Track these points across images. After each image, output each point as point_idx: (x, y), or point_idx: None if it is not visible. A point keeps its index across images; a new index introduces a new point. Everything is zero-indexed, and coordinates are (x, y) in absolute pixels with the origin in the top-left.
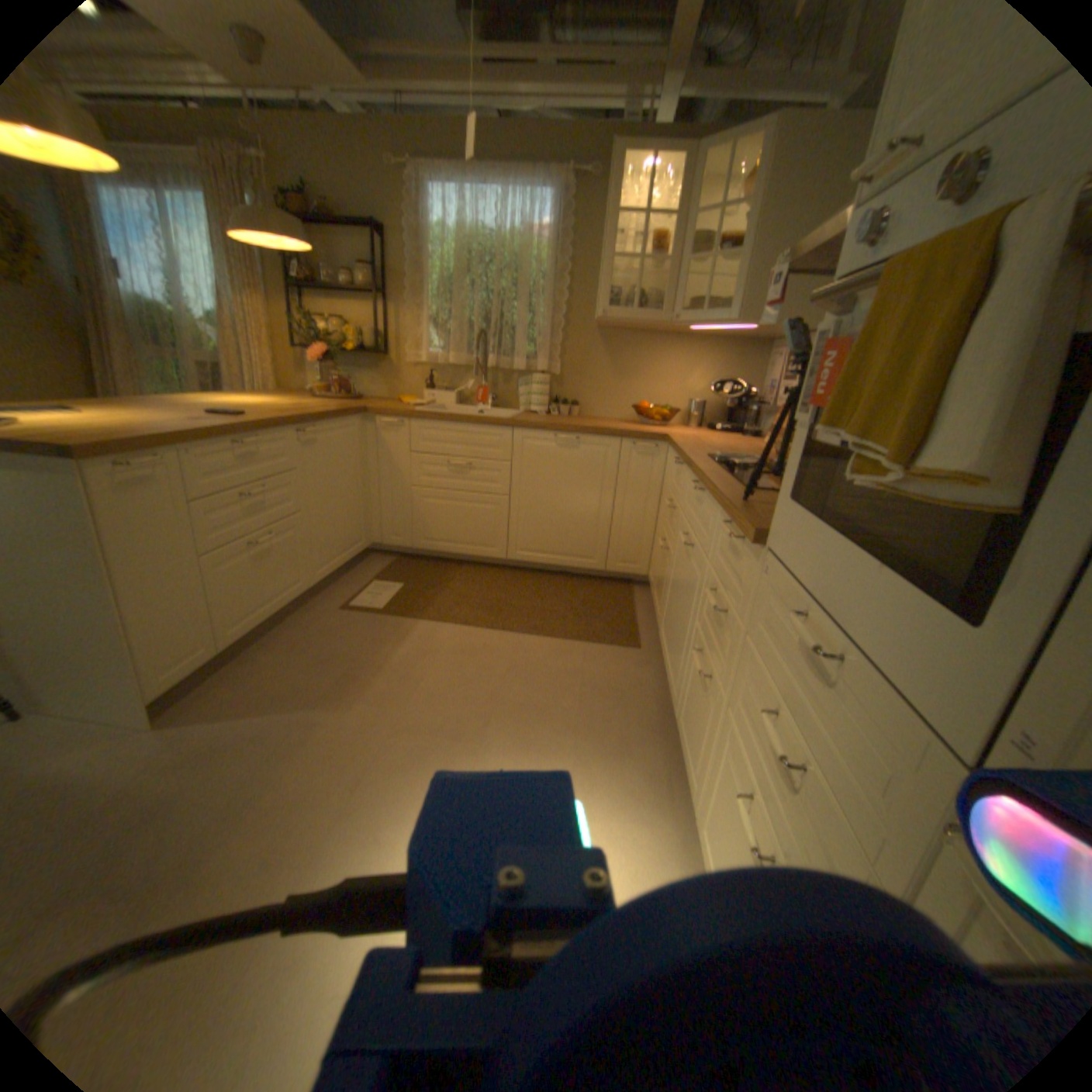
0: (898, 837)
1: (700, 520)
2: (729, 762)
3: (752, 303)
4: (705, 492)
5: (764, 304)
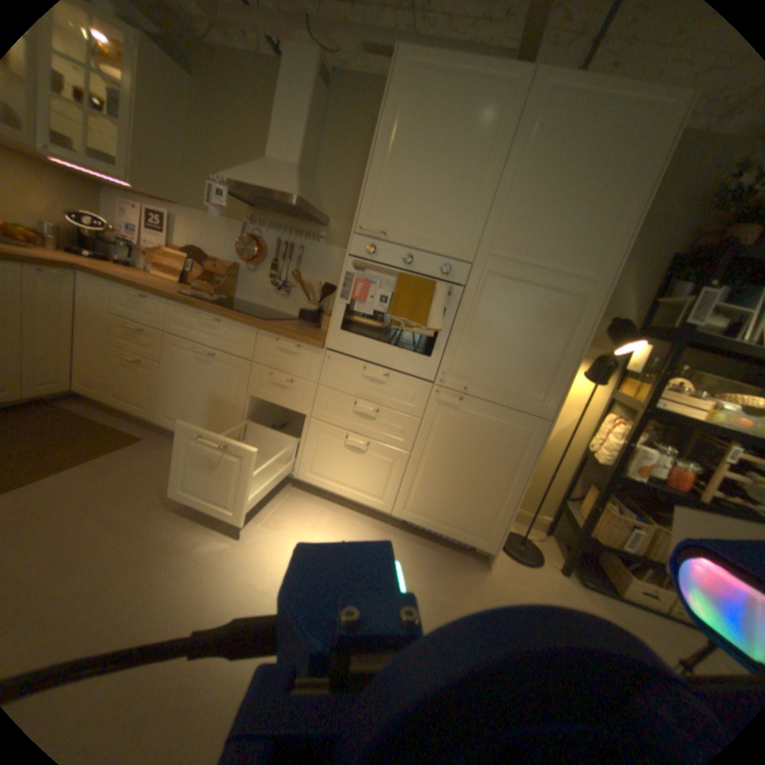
0: (418, 403)
1: (221, 338)
2: (322, 434)
3: (133, 170)
4: (223, 322)
5: (141, 174)
